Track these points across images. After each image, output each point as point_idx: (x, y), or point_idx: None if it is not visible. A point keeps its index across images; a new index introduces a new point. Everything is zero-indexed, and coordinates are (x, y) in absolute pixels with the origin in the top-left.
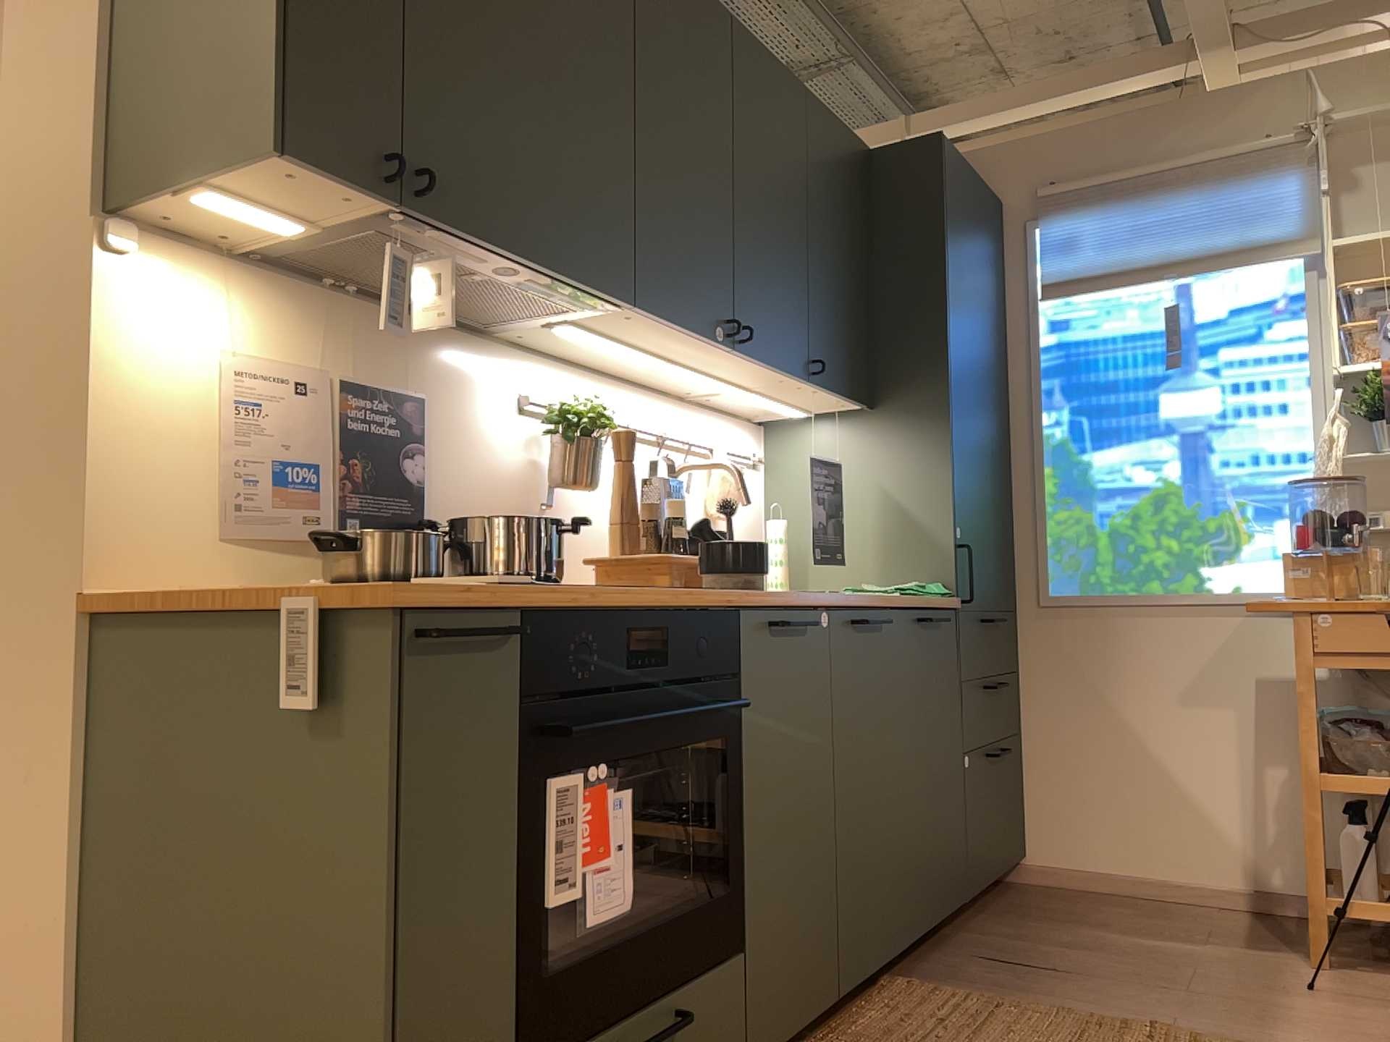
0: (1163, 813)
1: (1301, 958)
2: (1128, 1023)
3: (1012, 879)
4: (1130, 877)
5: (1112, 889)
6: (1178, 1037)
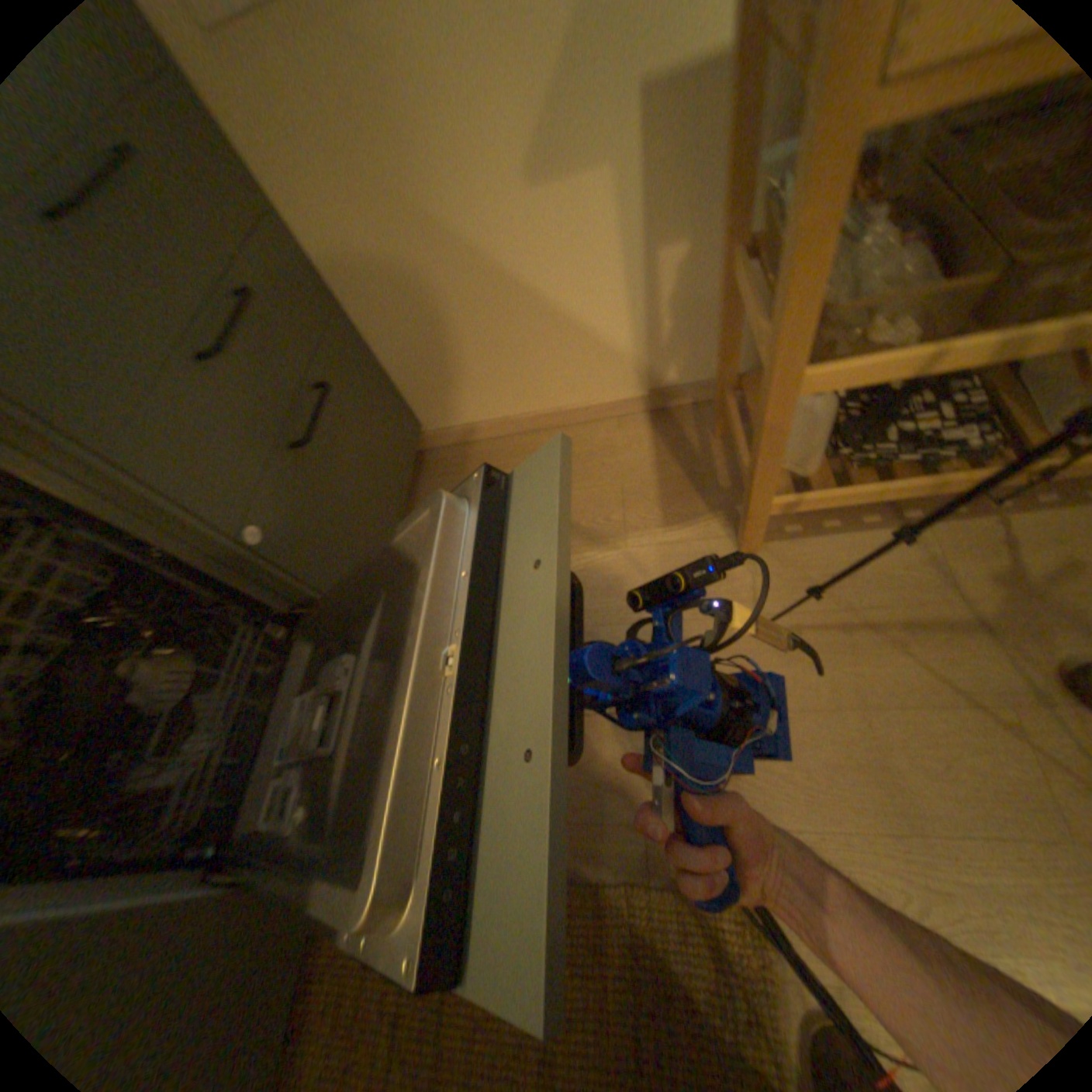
0: (542, 347)
1: (721, 530)
2: (598, 912)
3: (418, 452)
4: (525, 416)
5: (512, 432)
6: (661, 933)
